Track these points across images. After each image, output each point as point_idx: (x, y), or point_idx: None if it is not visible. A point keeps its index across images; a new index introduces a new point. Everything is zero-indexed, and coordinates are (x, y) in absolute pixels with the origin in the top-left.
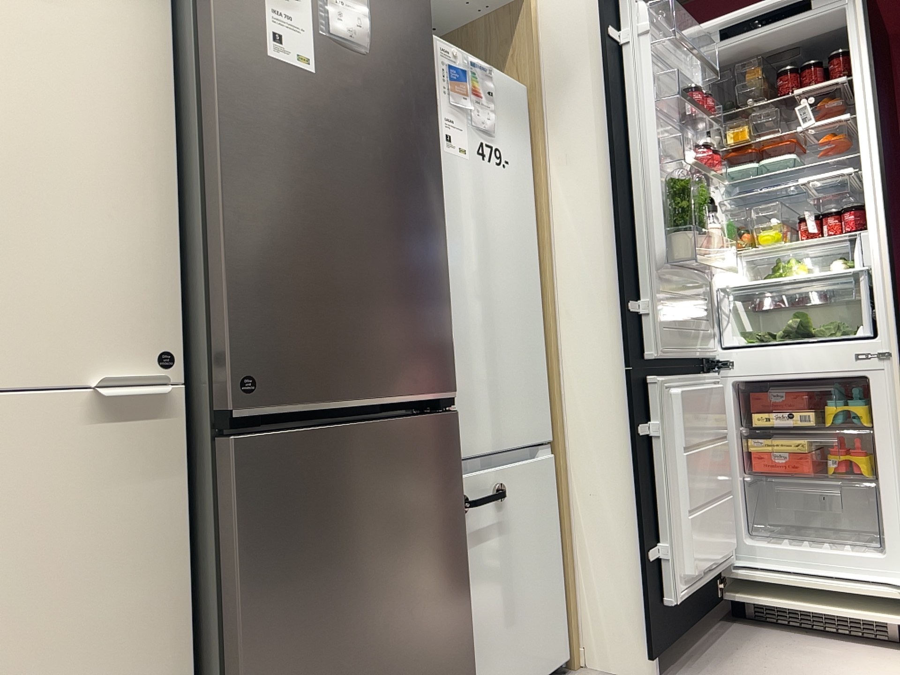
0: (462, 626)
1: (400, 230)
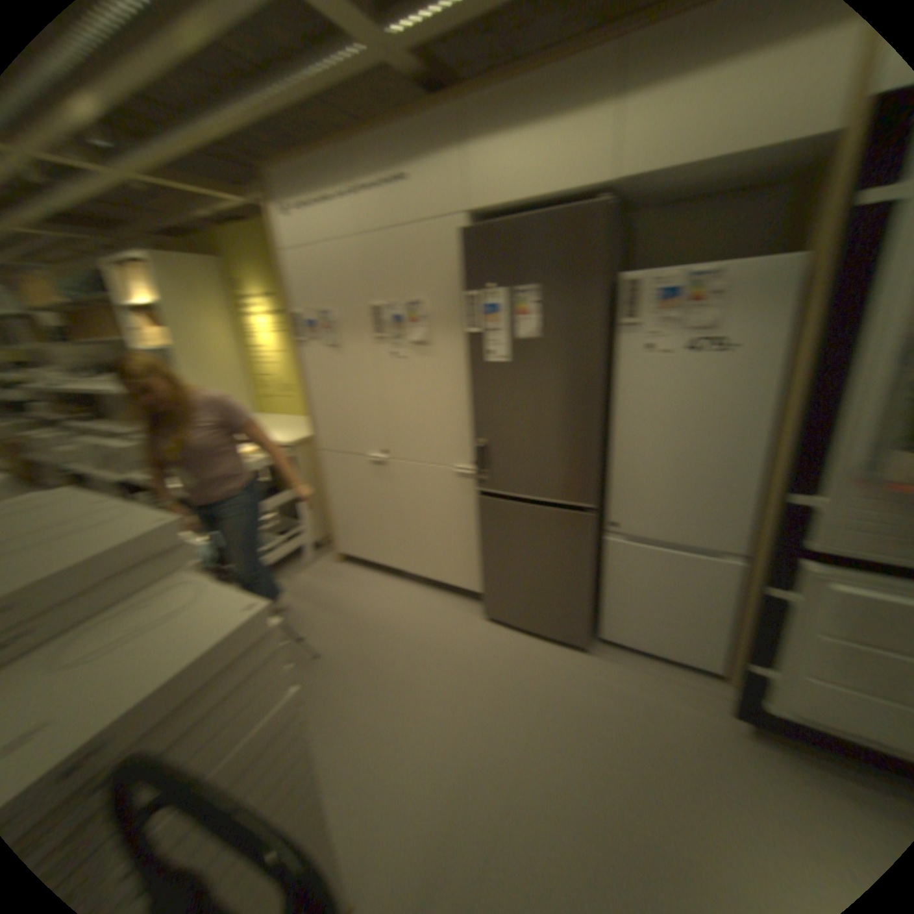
0: (587, 599)
1: (561, 426)
